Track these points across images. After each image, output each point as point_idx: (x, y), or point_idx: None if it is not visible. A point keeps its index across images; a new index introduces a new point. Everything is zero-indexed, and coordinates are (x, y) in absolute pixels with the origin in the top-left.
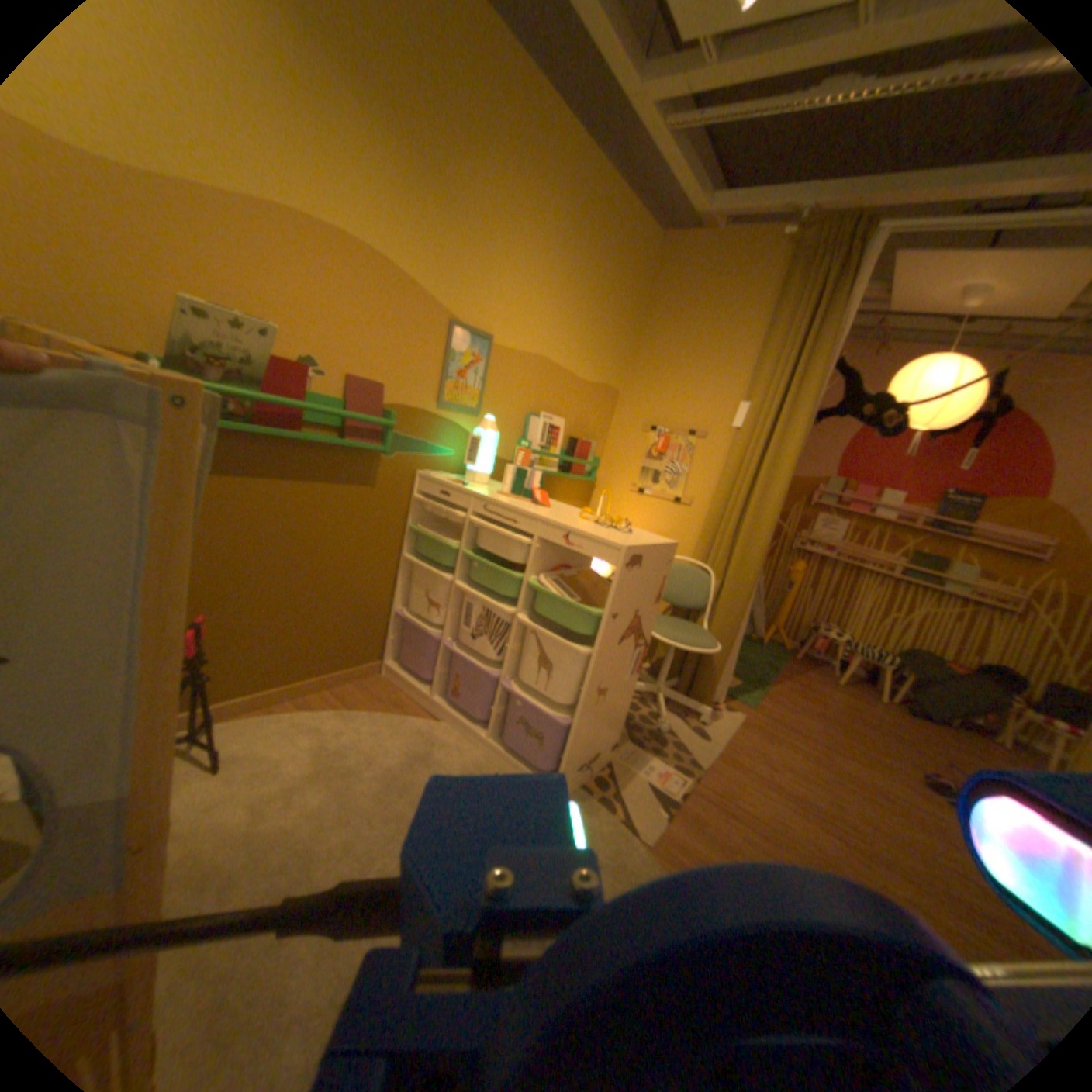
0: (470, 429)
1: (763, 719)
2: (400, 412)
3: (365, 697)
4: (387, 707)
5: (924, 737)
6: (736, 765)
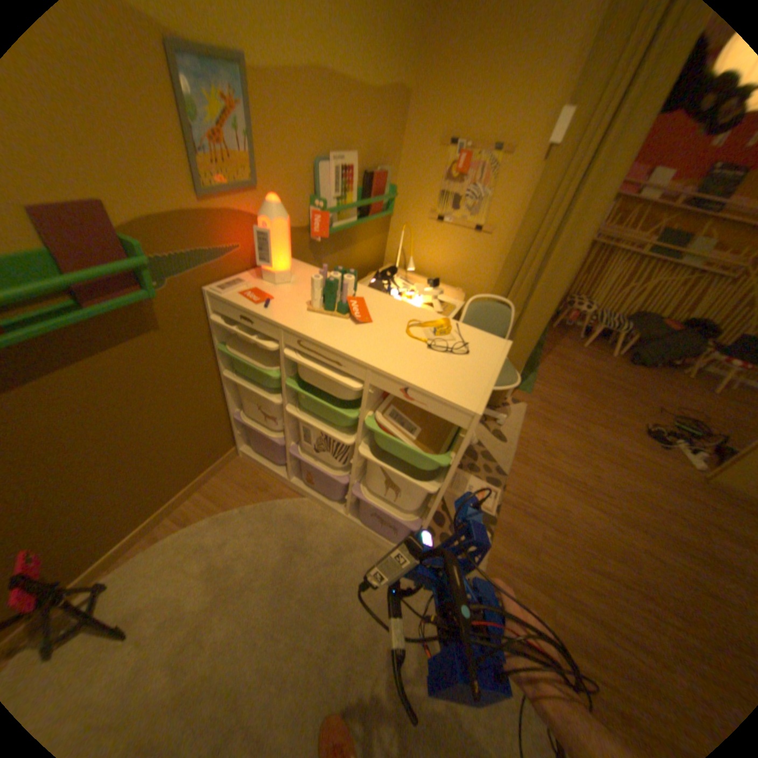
0: (250, 208)
1: (537, 402)
2: (145, 226)
3: (231, 487)
4: (253, 493)
5: (641, 383)
6: (527, 459)
